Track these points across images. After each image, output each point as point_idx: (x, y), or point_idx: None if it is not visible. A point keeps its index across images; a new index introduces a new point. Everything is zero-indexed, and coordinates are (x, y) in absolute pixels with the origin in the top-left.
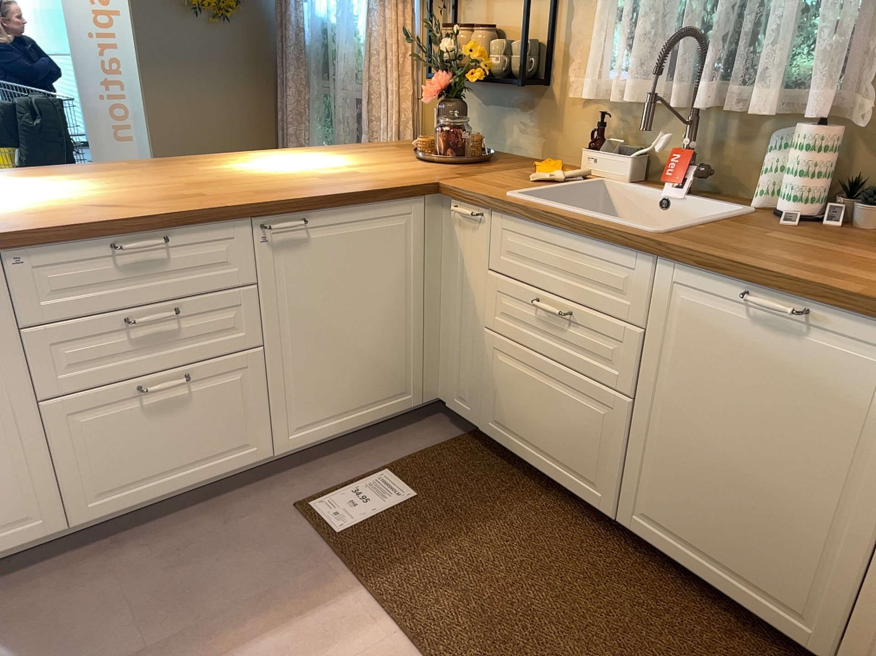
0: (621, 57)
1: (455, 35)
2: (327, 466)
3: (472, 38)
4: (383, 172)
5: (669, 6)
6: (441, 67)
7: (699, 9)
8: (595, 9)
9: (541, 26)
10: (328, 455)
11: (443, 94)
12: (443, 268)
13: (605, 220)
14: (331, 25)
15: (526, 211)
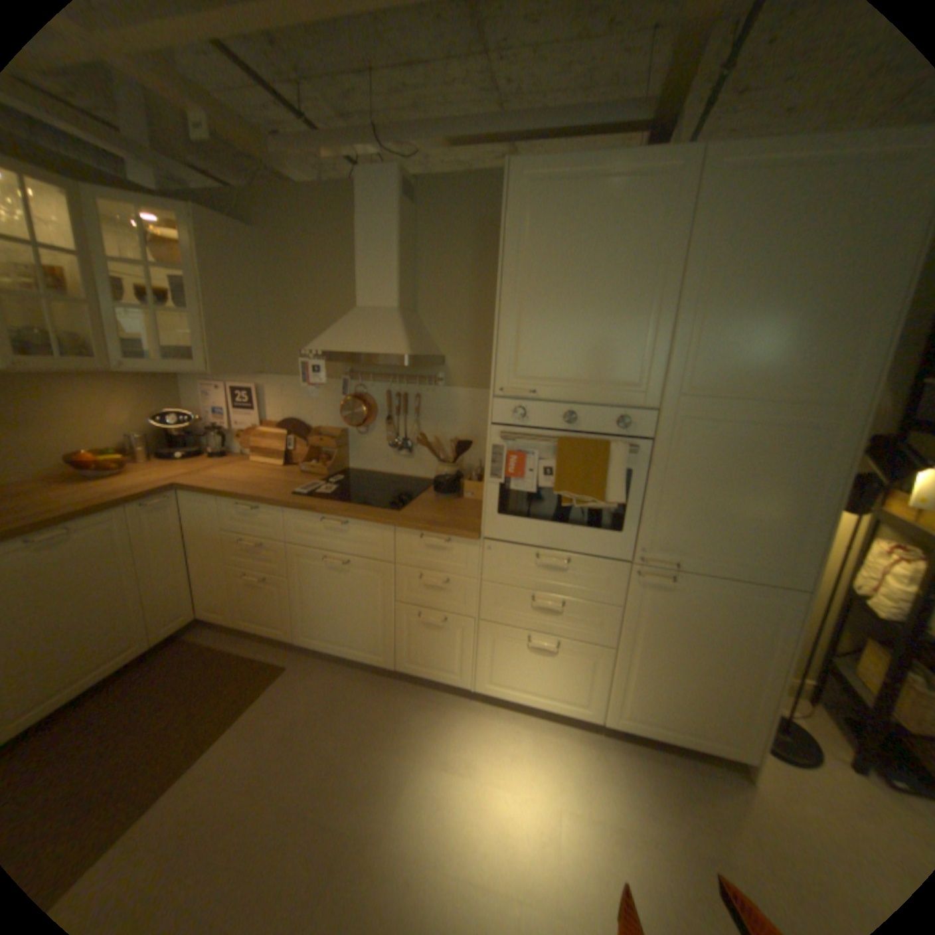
0: None
1: None
2: None
3: None
4: None
5: None
6: None
7: None
8: None
9: None
10: None
11: None
12: None
13: None
14: None
15: None
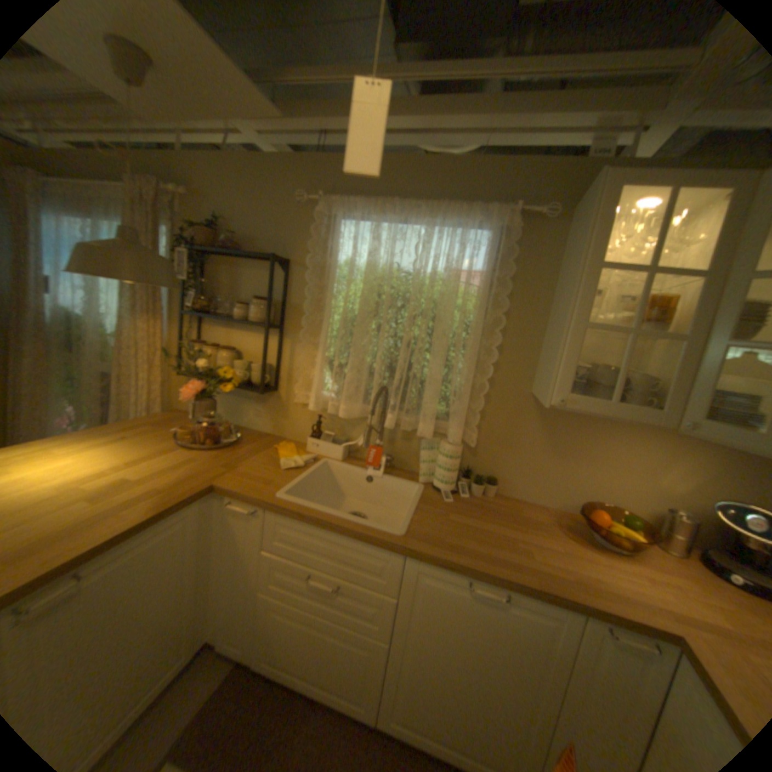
0: (330, 383)
1: (208, 356)
2: None
3: (218, 354)
4: (153, 476)
5: (365, 366)
6: (195, 374)
7: (382, 369)
8: (311, 352)
9: (271, 353)
10: None
11: (197, 395)
12: (212, 545)
13: (363, 525)
14: (74, 314)
15: (299, 516)
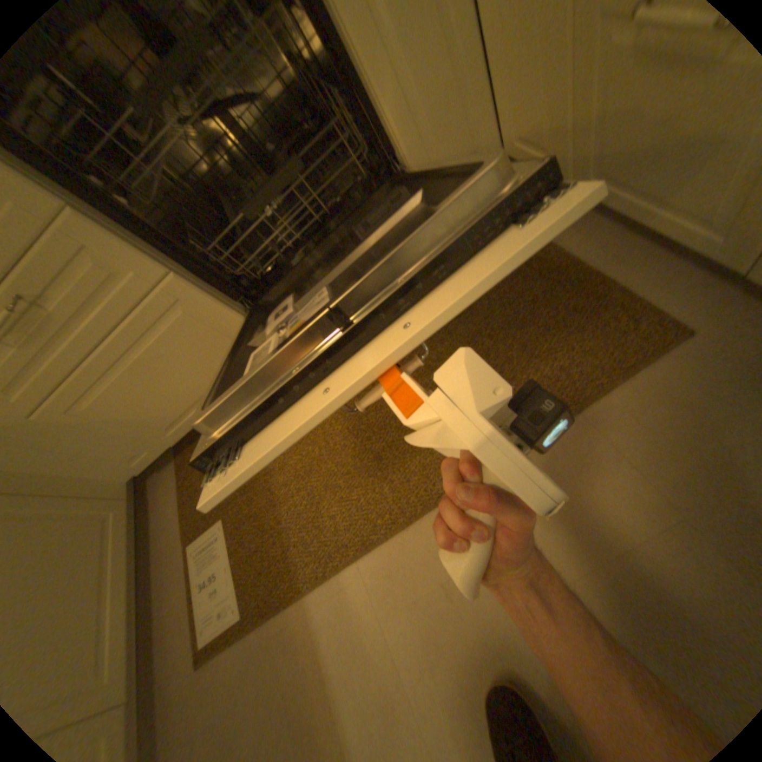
0: None
1: None
2: (162, 617)
3: None
4: None
5: None
6: None
7: None
8: None
9: None
10: (150, 614)
11: None
12: None
13: None
14: None
15: None
